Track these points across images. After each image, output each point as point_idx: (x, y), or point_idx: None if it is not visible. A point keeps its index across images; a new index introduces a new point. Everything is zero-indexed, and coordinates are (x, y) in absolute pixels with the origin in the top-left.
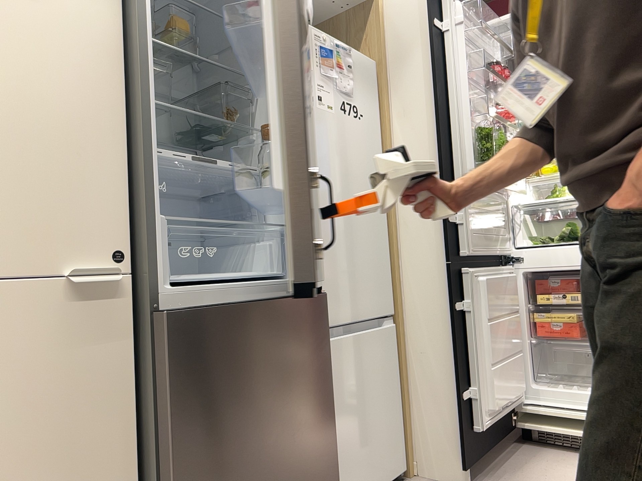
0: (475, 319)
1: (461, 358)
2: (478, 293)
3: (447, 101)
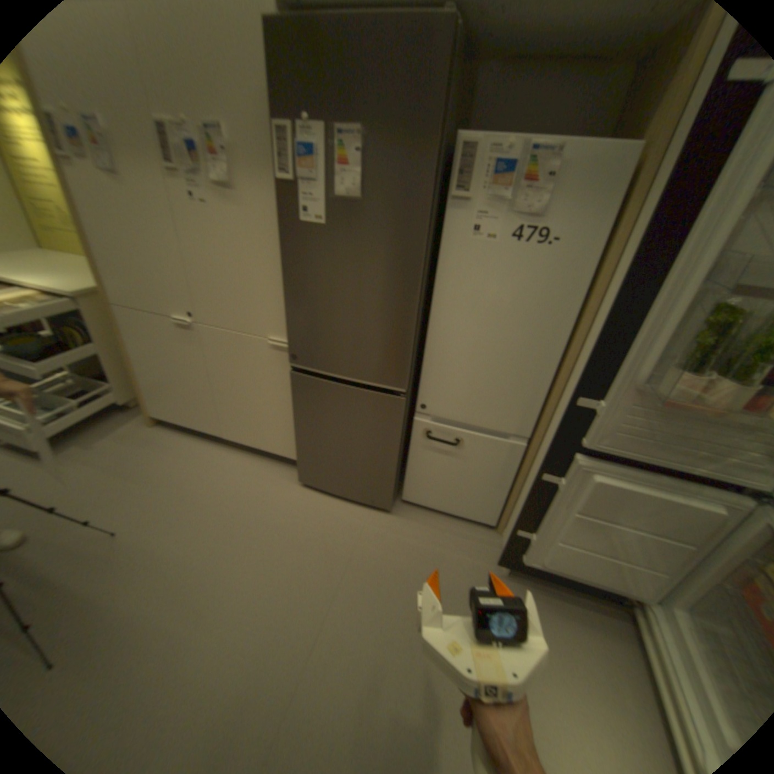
0: (561, 498)
1: (529, 510)
2: (583, 484)
3: (678, 243)
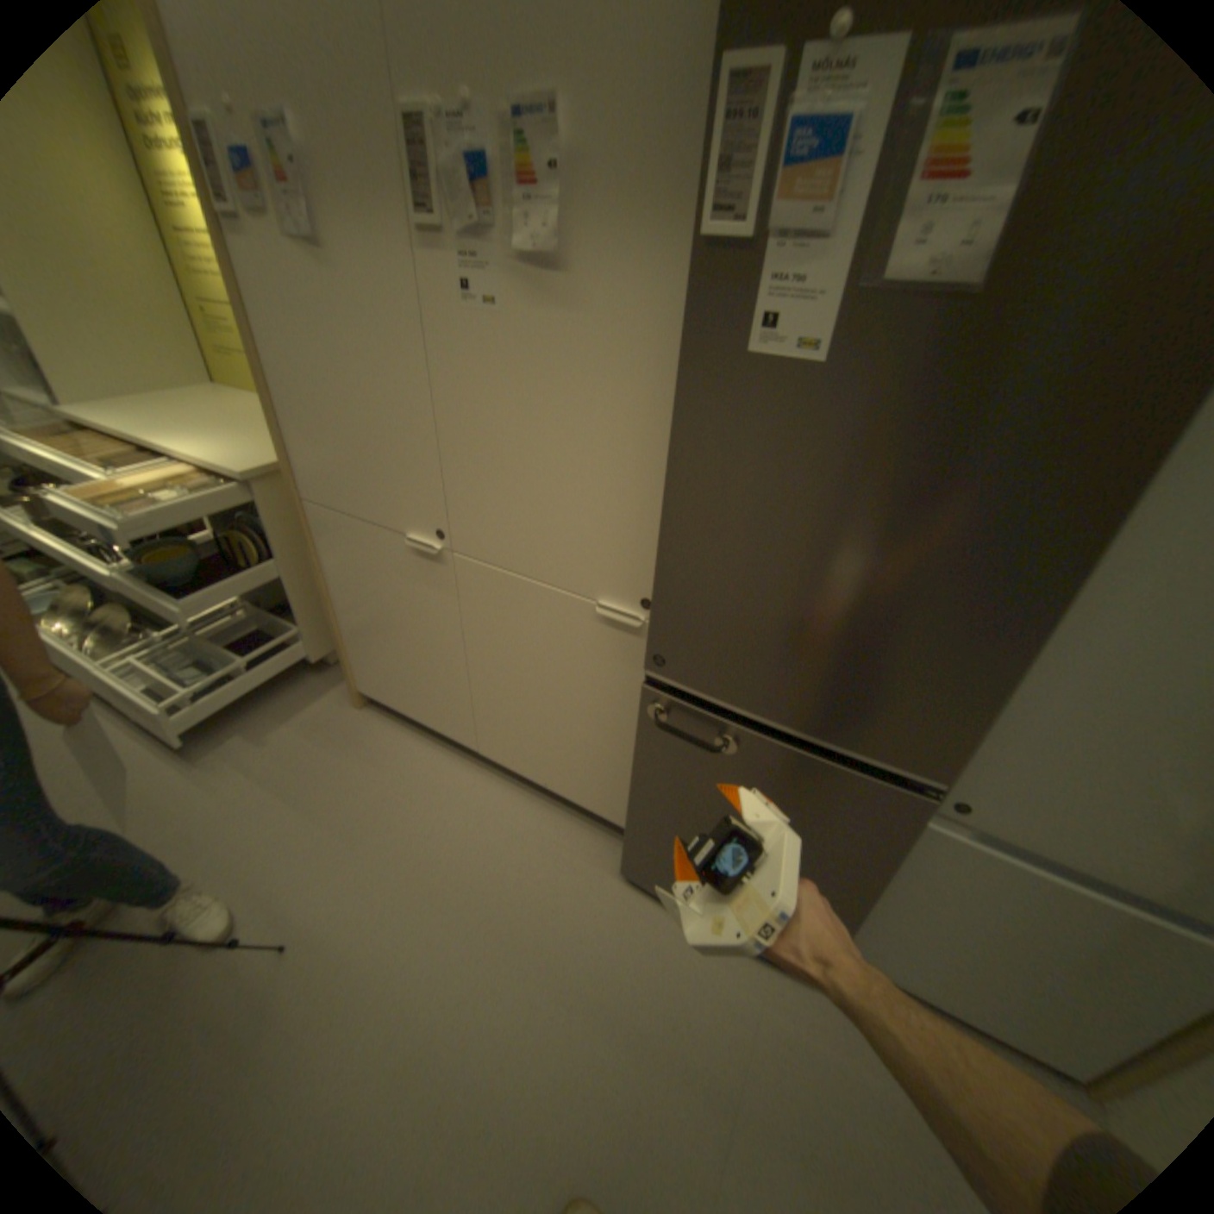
0: None
1: None
2: None
3: None
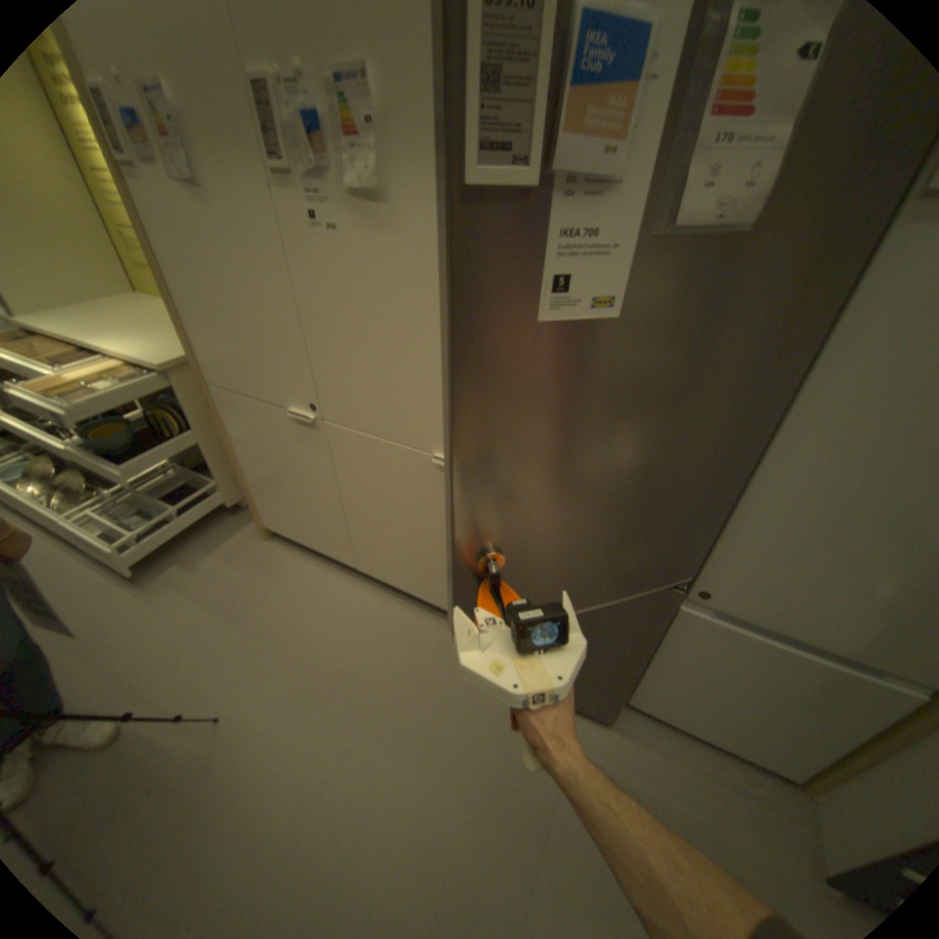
0: None
1: None
2: None
3: None
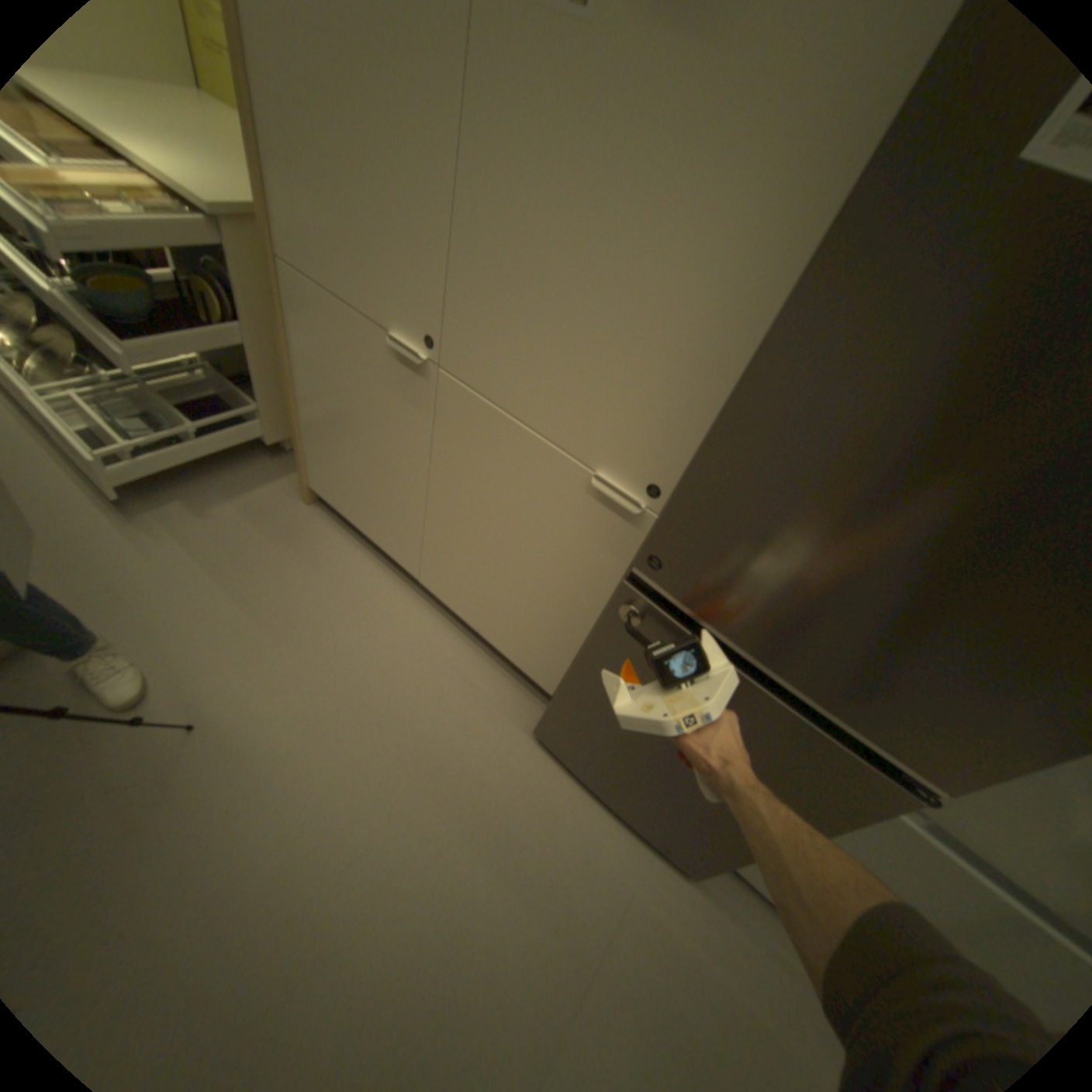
0: None
1: None
2: None
3: None
